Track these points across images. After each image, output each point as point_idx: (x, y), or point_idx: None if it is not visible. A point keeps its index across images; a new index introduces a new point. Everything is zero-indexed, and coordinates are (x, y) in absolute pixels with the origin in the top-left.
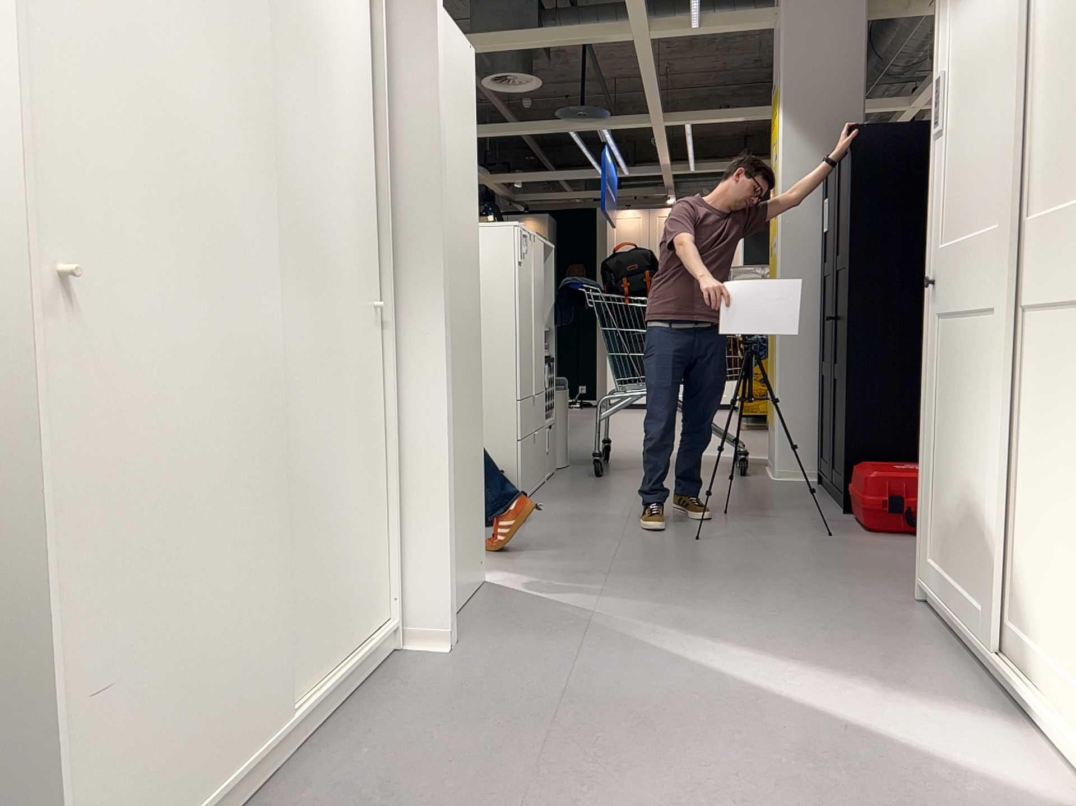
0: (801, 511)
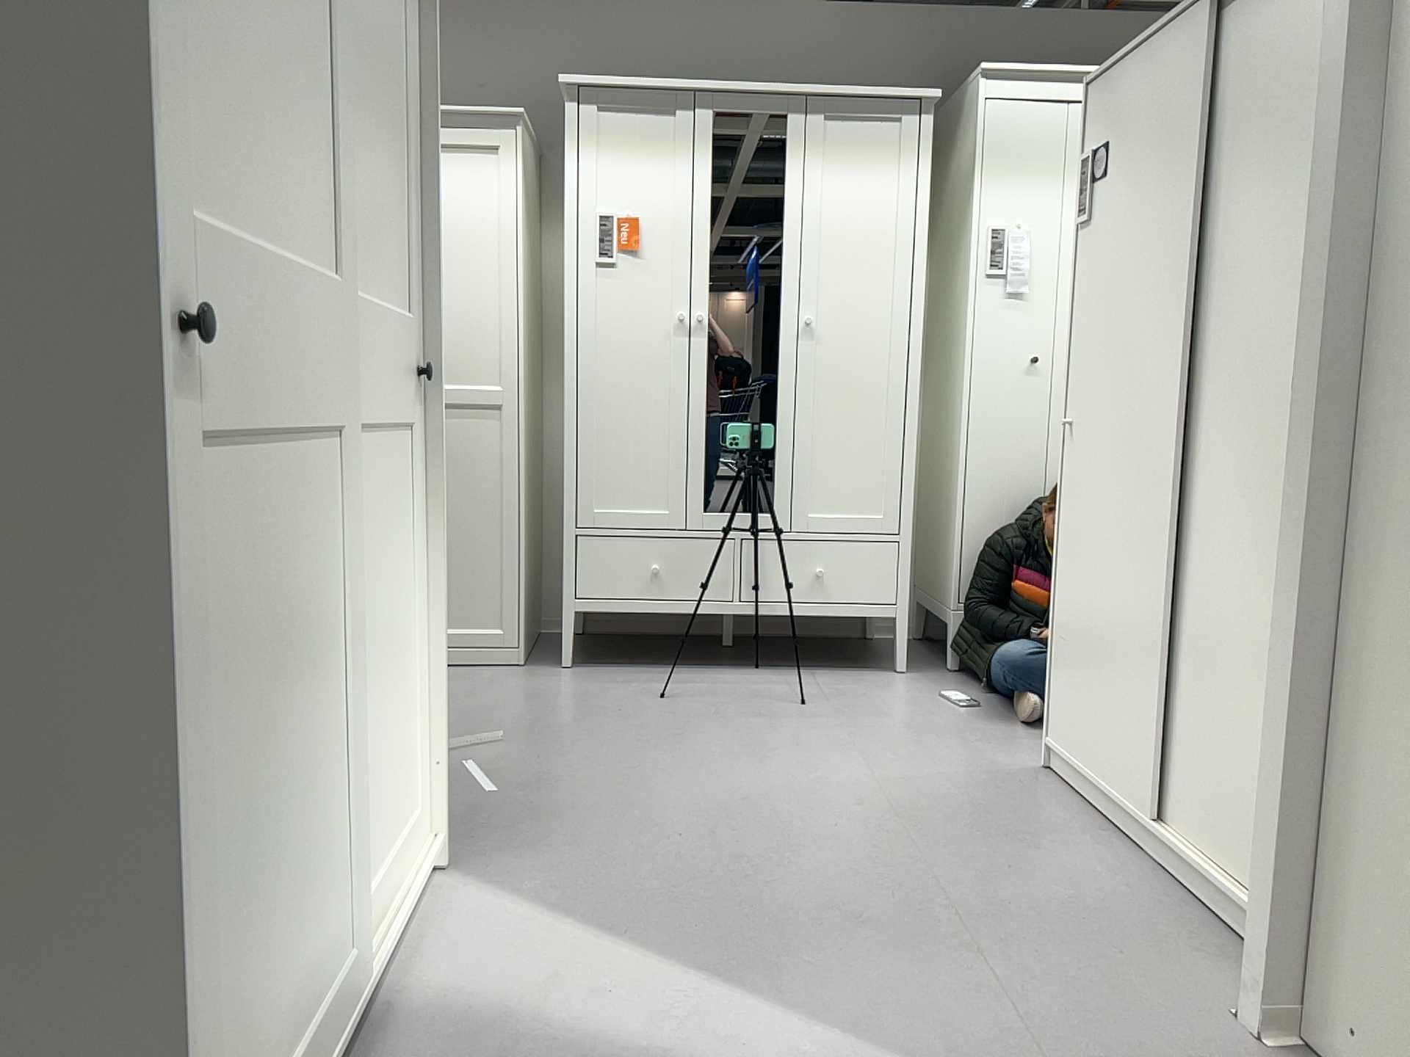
0: None
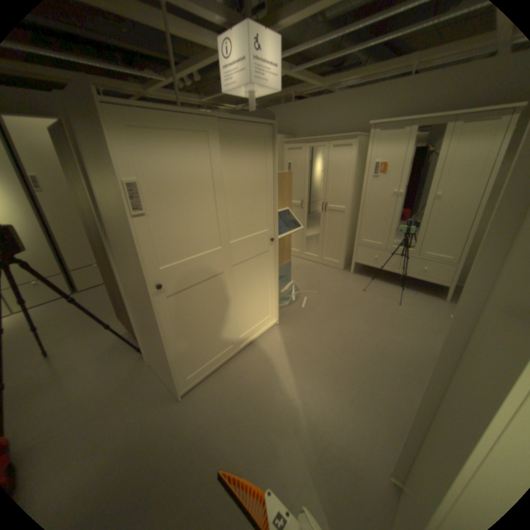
0: None
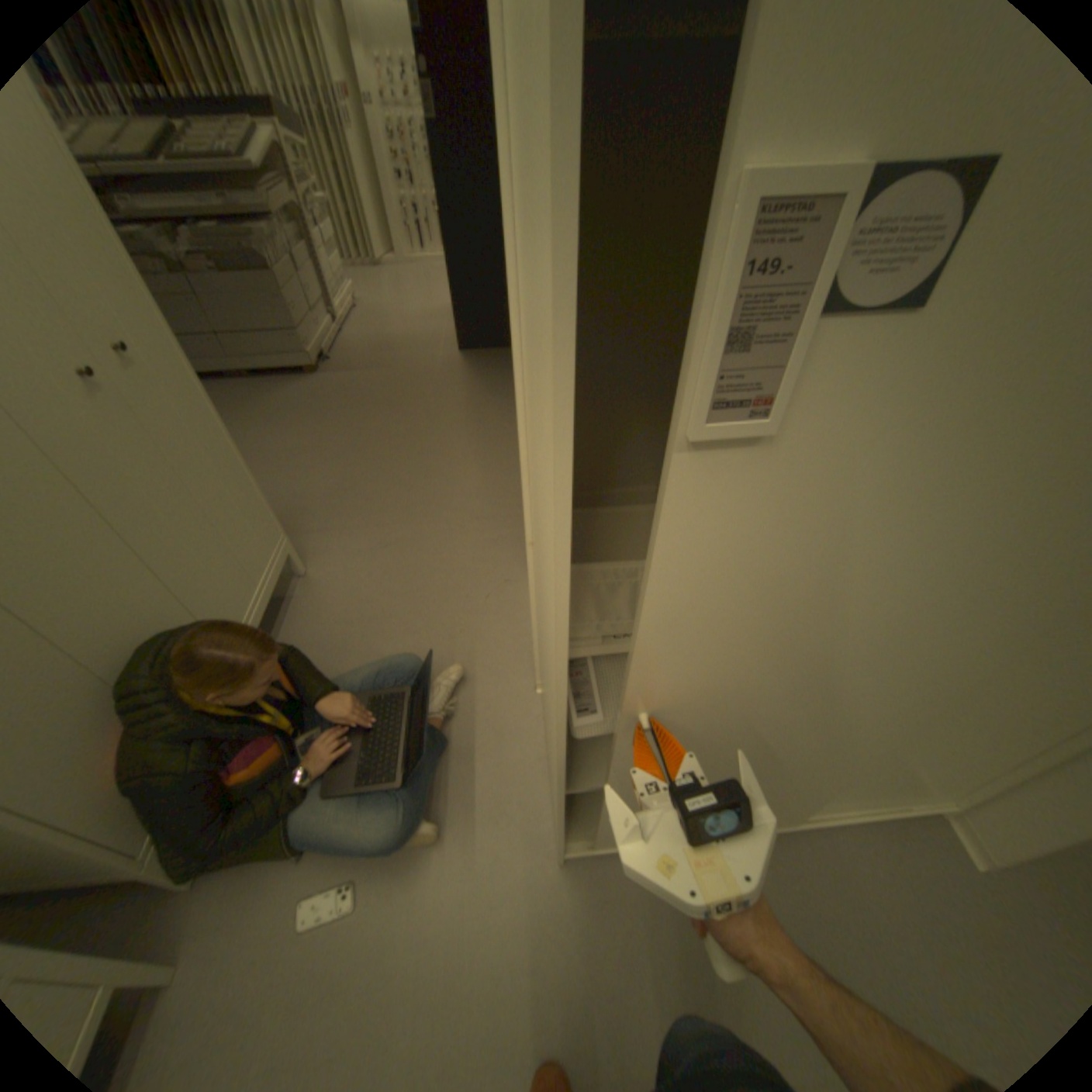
0: None
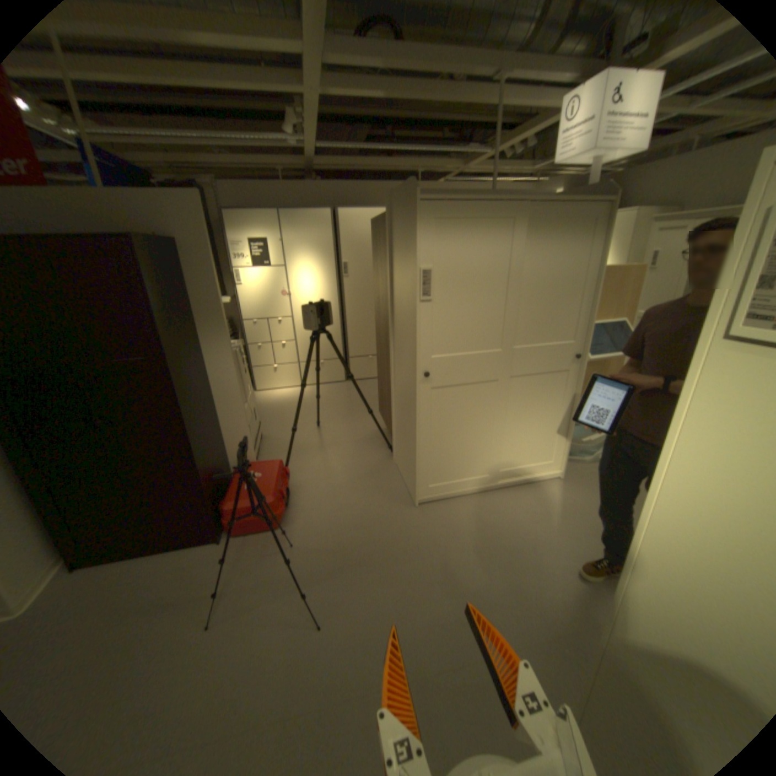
0: (206, 570)
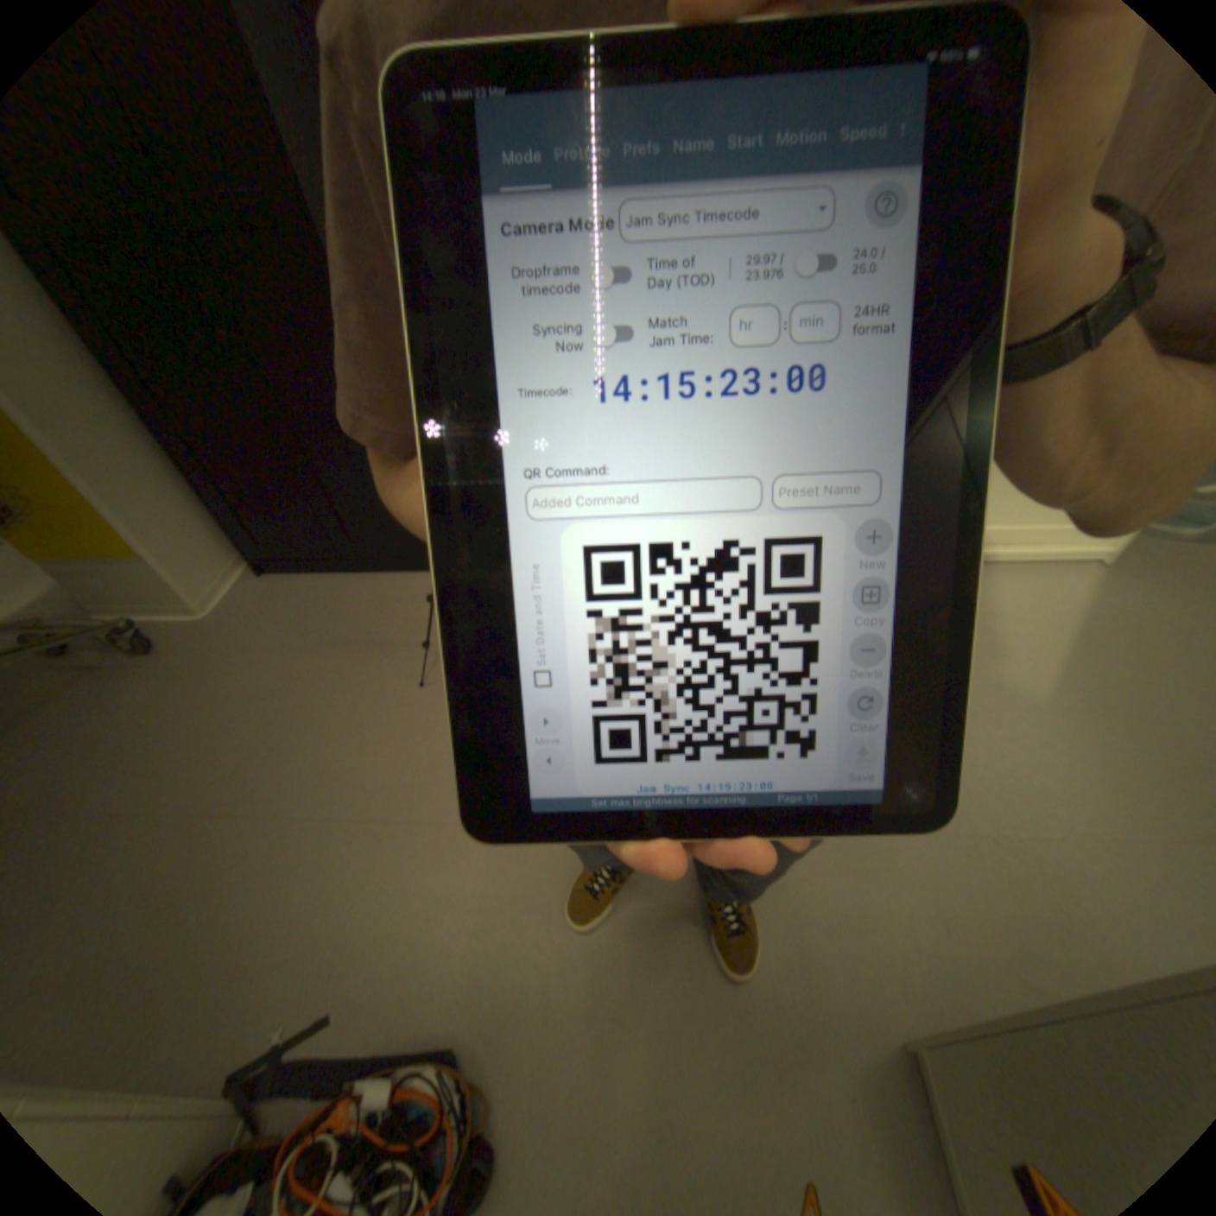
0: (427, 608)
